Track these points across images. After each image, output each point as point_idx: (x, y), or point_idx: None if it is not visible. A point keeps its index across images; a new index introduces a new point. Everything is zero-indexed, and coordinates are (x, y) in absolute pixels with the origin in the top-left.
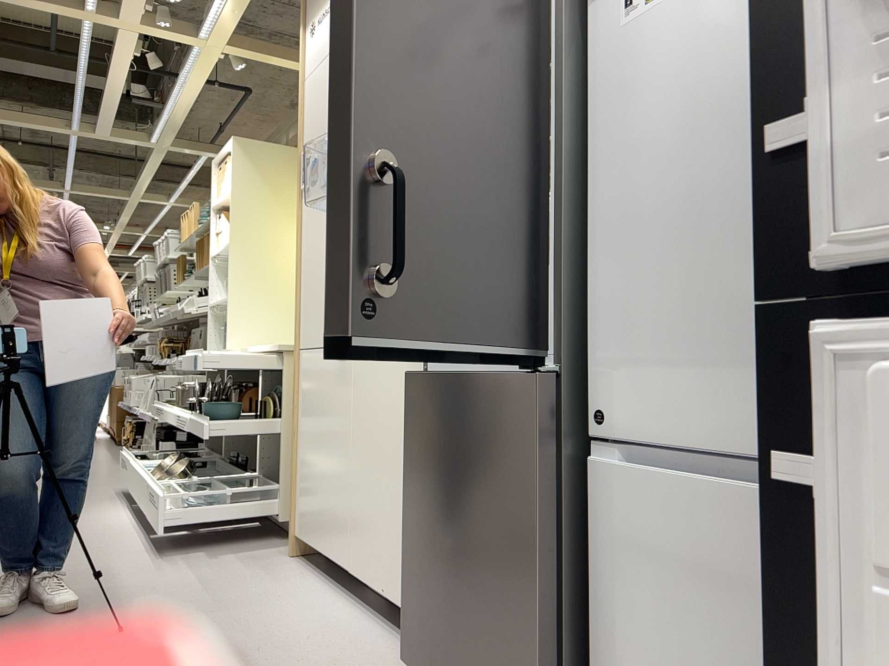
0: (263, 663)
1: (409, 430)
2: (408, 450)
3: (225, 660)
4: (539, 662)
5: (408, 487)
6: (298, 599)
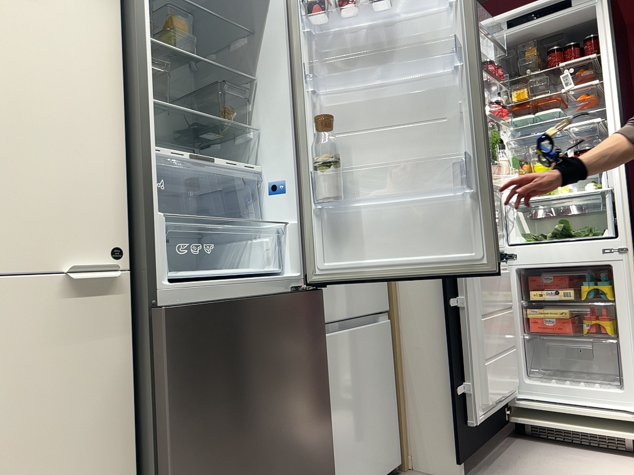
0: None
1: (175, 372)
2: (176, 394)
3: None
4: (325, 467)
5: (178, 438)
6: None
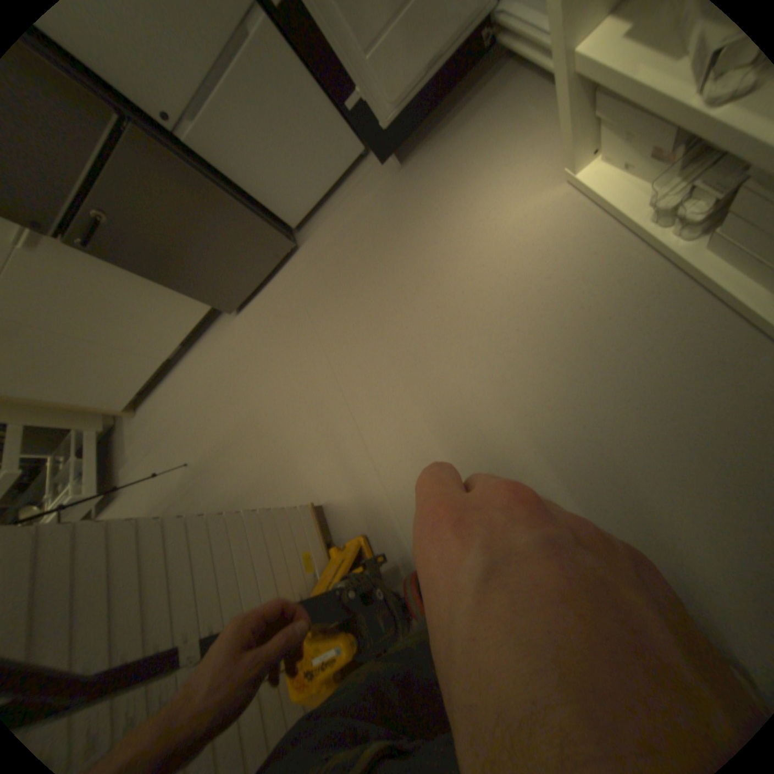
0: (218, 380)
1: (108, 257)
2: (121, 262)
3: (214, 399)
4: (257, 222)
5: (146, 273)
6: (175, 390)
